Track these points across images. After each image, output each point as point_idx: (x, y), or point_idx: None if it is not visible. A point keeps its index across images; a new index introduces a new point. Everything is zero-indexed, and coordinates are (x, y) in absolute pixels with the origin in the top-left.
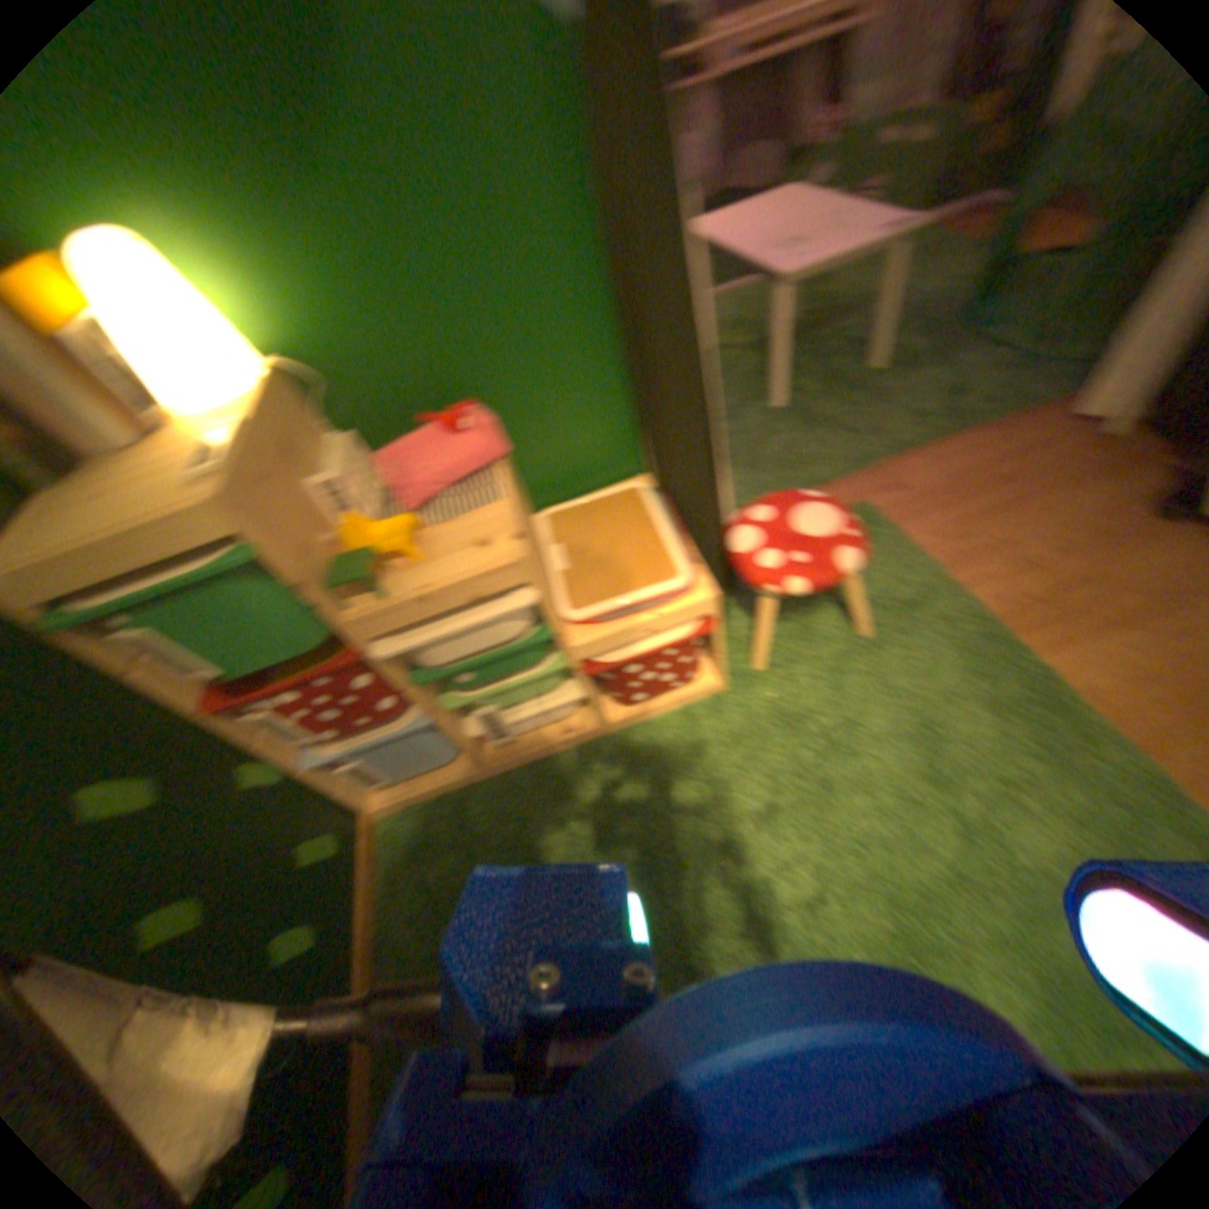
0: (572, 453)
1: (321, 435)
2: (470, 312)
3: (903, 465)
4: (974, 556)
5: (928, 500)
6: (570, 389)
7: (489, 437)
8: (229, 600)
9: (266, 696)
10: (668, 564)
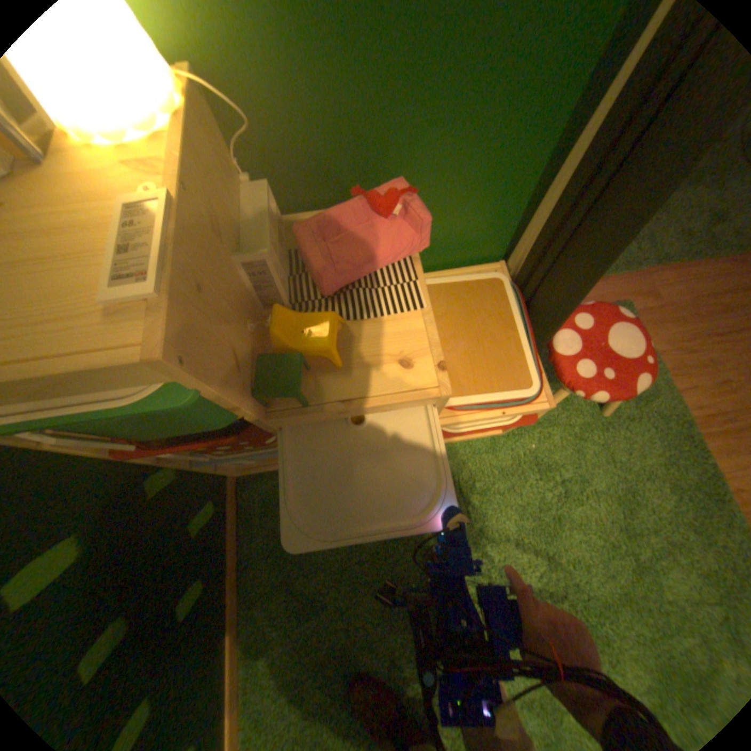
0: (459, 234)
1: (242, 183)
2: (442, 70)
3: (665, 275)
4: (696, 370)
5: (675, 312)
6: (491, 178)
7: (424, 234)
8: (168, 420)
9: (183, 450)
10: (527, 371)
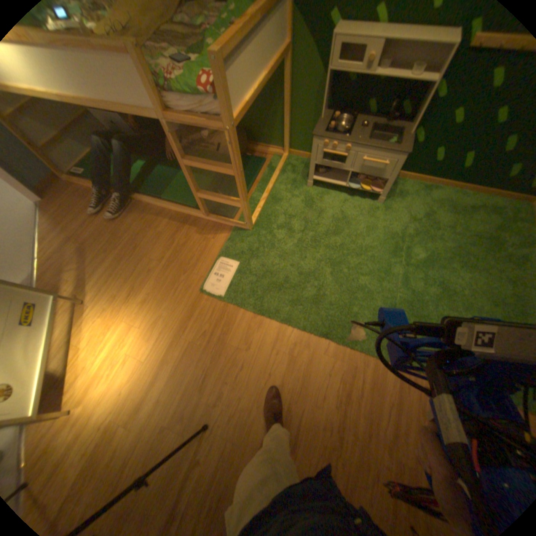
0: None
1: None
2: None
3: None
4: None
5: None
6: None
7: None
8: None
9: None
10: None
